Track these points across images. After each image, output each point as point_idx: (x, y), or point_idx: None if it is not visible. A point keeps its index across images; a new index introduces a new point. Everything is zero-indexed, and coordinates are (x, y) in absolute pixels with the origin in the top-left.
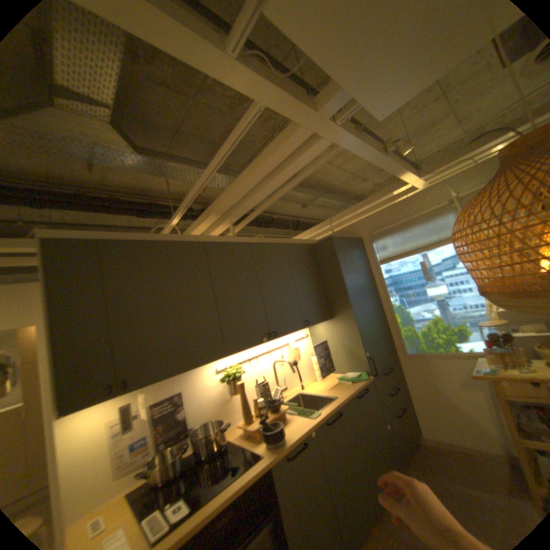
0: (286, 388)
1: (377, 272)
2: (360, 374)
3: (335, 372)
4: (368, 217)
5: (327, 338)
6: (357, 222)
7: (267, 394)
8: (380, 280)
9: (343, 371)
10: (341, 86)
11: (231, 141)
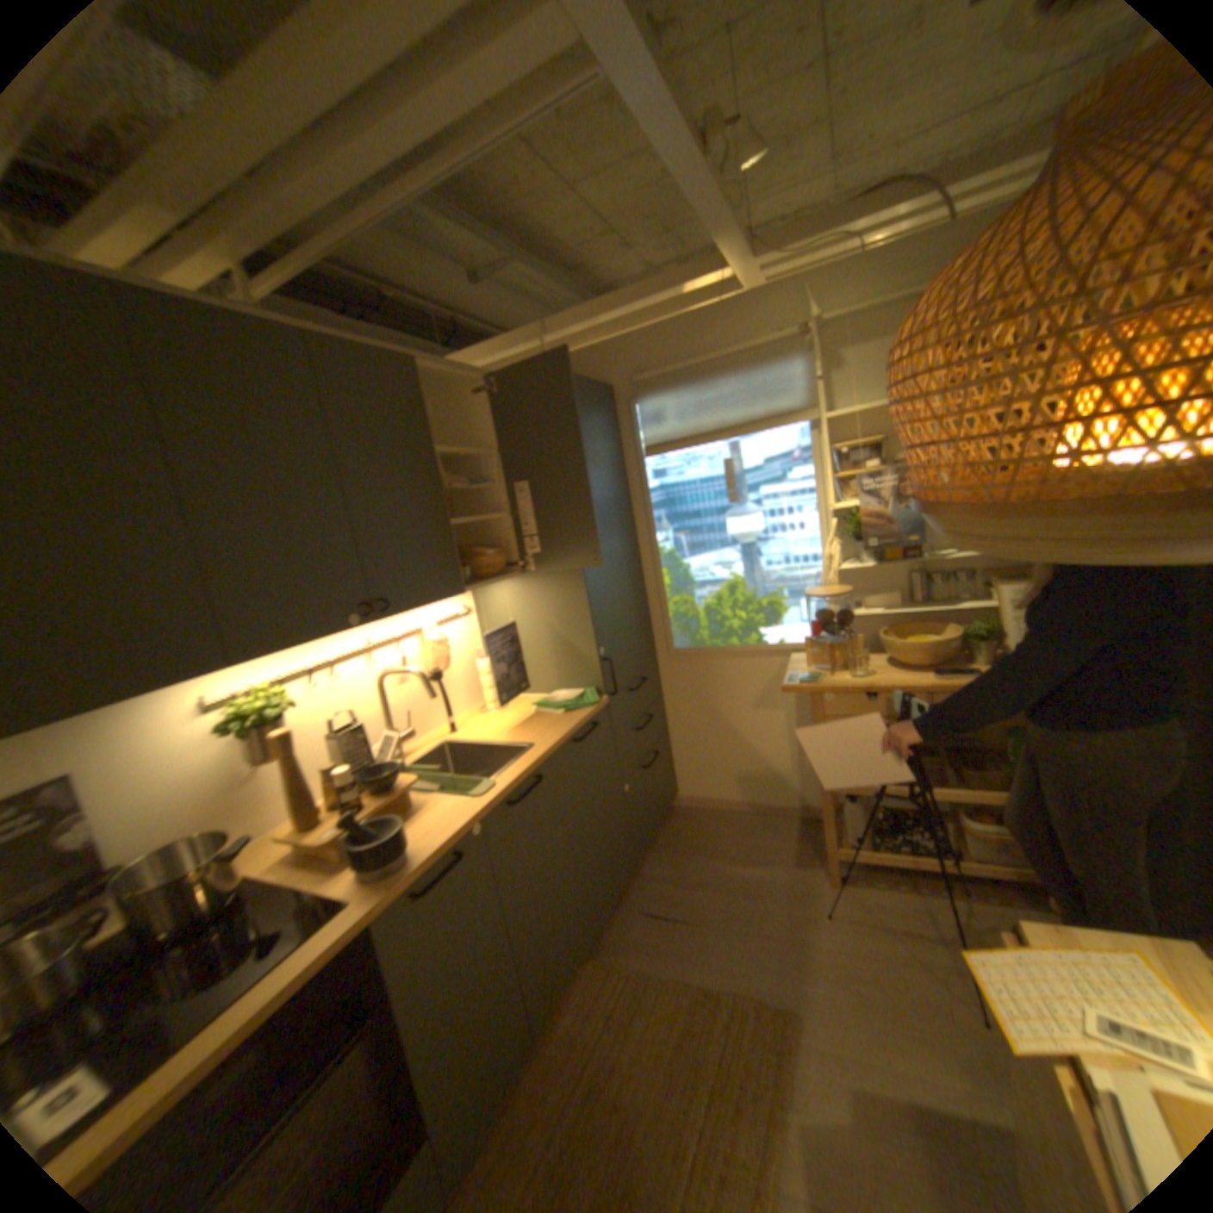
0: (411, 735)
1: (636, 474)
2: (582, 694)
3: (529, 690)
4: (631, 335)
5: (514, 617)
6: (606, 344)
7: (359, 754)
8: (639, 494)
9: (547, 688)
10: None
11: None
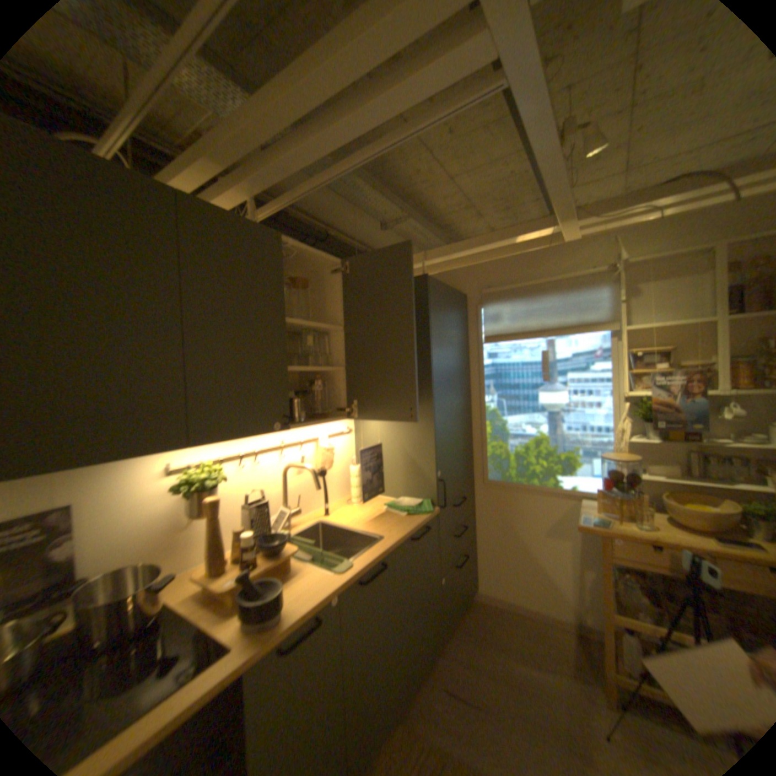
0: (298, 513)
1: (476, 354)
2: (421, 503)
3: (382, 493)
4: (484, 264)
5: (381, 439)
6: (466, 268)
7: (262, 524)
8: (476, 367)
9: (396, 494)
10: None
11: None
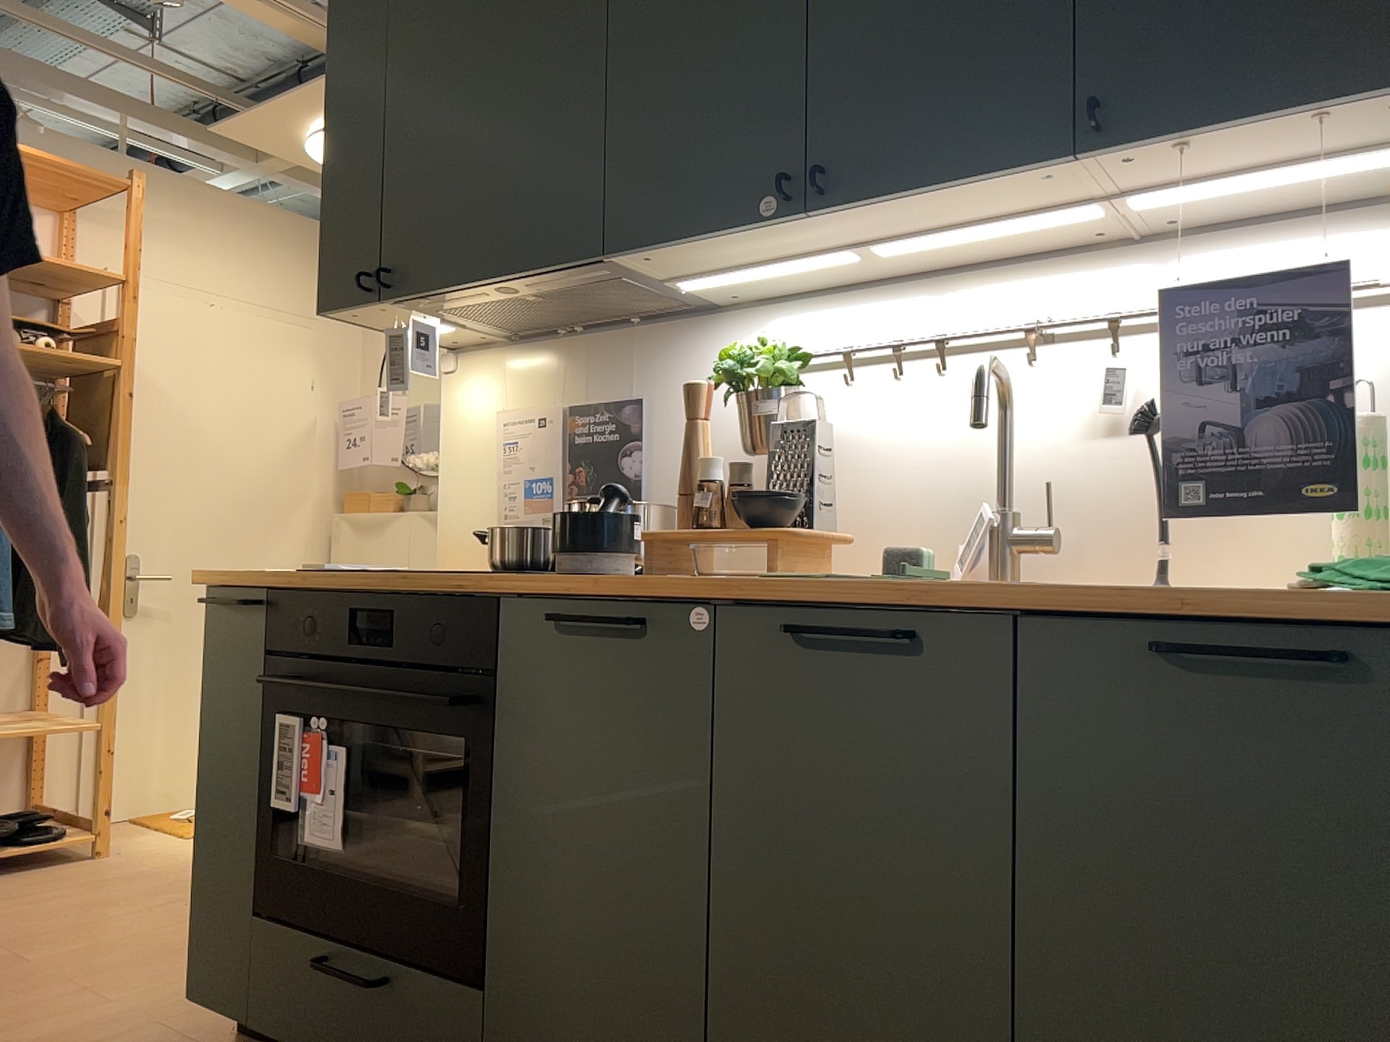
0: (1046, 538)
1: None
2: None
3: None
4: None
5: None
6: None
7: (812, 474)
8: None
9: None
10: None
11: None
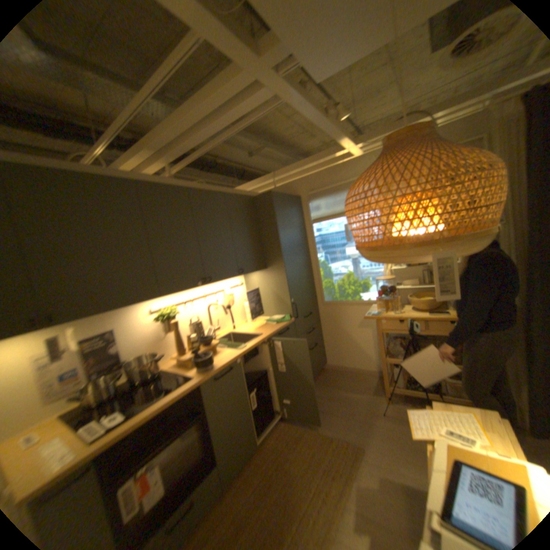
0: (219, 327)
1: (310, 229)
2: (284, 316)
3: (265, 314)
4: (308, 176)
5: (260, 285)
6: (298, 179)
7: (201, 331)
8: (311, 237)
9: (271, 314)
10: (281, 39)
11: (166, 68)
